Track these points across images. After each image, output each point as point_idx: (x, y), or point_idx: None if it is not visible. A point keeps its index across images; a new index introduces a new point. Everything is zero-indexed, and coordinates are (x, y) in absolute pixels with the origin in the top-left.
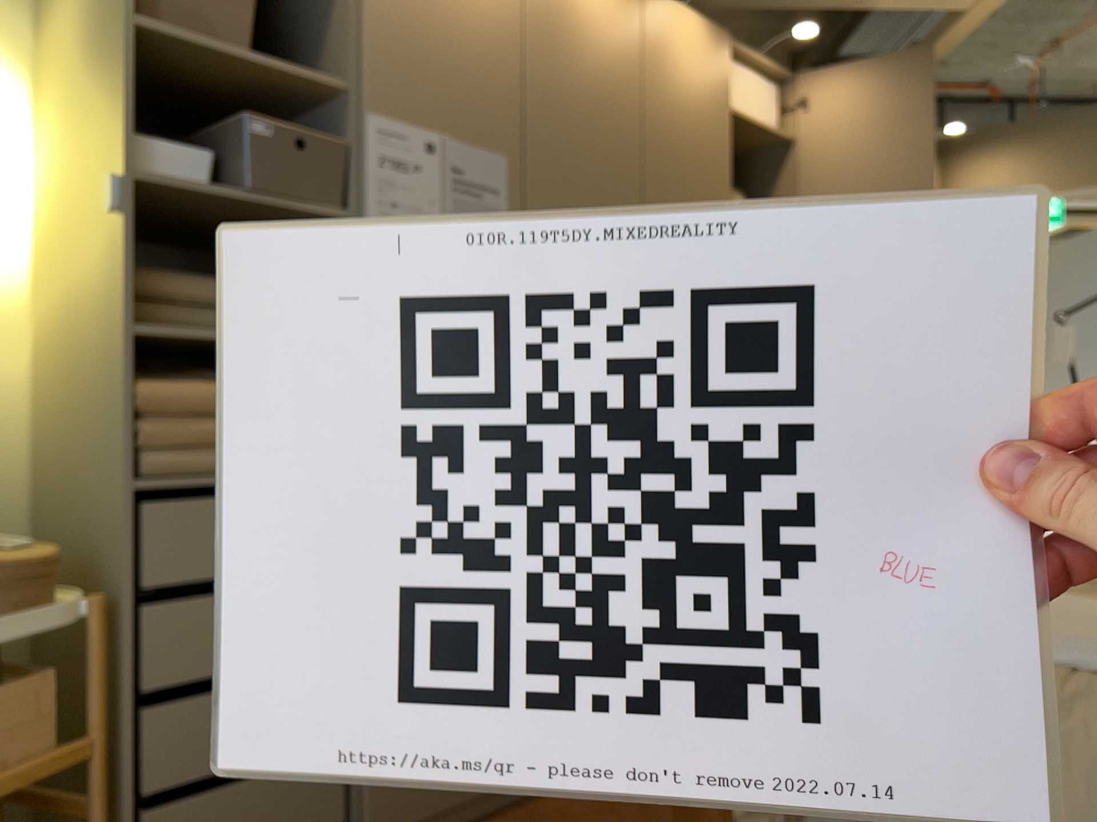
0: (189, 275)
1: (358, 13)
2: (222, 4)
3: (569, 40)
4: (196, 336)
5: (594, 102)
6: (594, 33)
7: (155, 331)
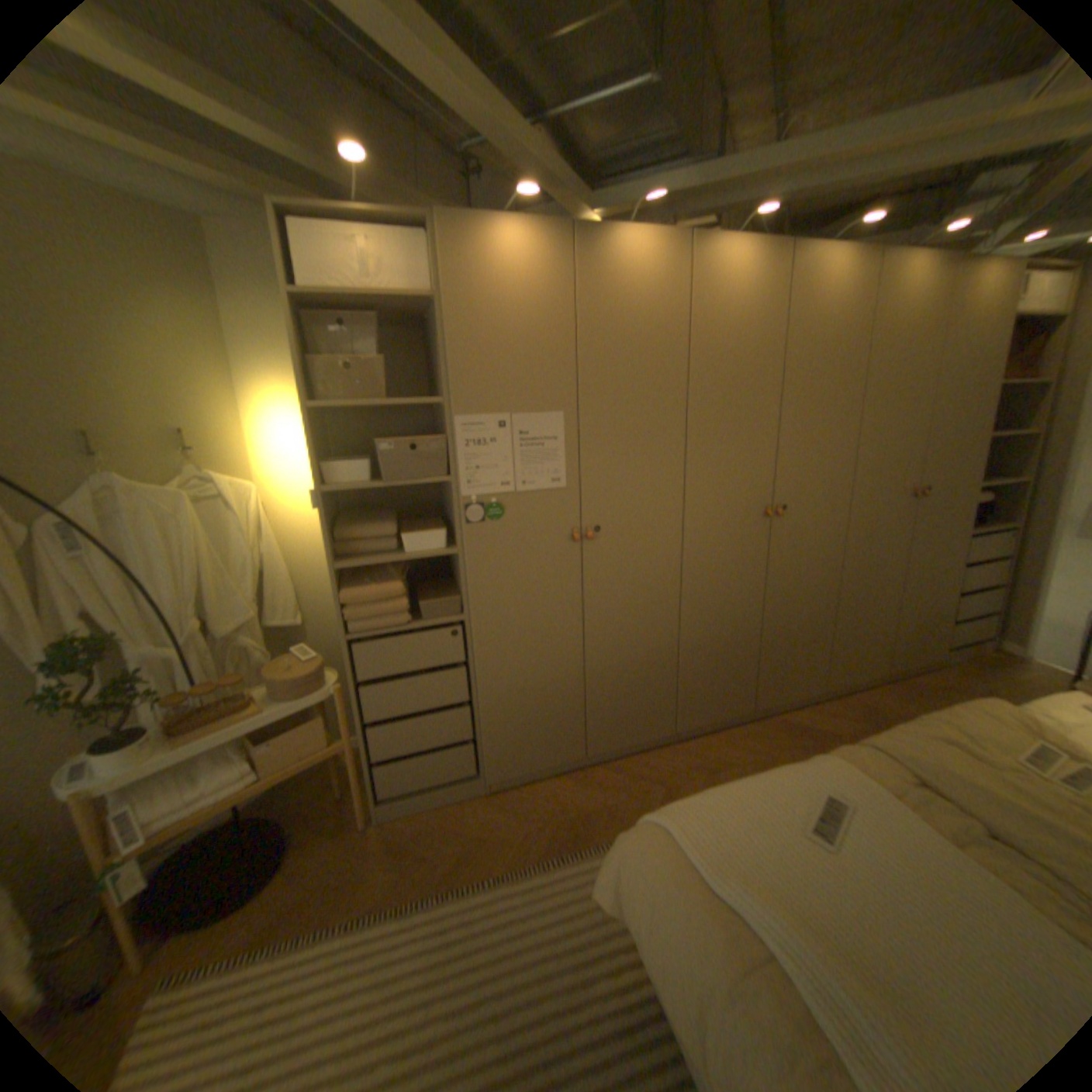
0: (373, 523)
1: (444, 352)
2: (364, 370)
3: (615, 309)
4: (376, 556)
5: (638, 351)
6: (638, 296)
7: (348, 564)
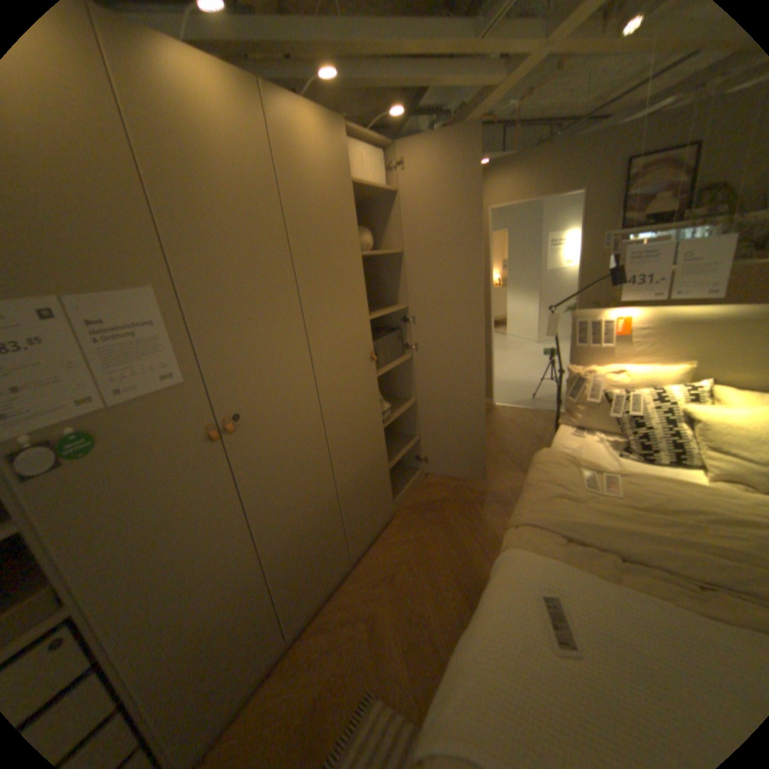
0: None
1: None
2: None
3: (191, 155)
4: None
5: (232, 210)
6: (216, 143)
7: None
